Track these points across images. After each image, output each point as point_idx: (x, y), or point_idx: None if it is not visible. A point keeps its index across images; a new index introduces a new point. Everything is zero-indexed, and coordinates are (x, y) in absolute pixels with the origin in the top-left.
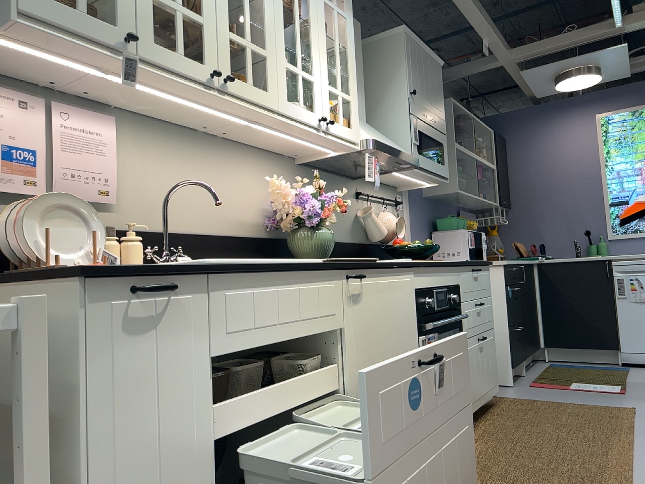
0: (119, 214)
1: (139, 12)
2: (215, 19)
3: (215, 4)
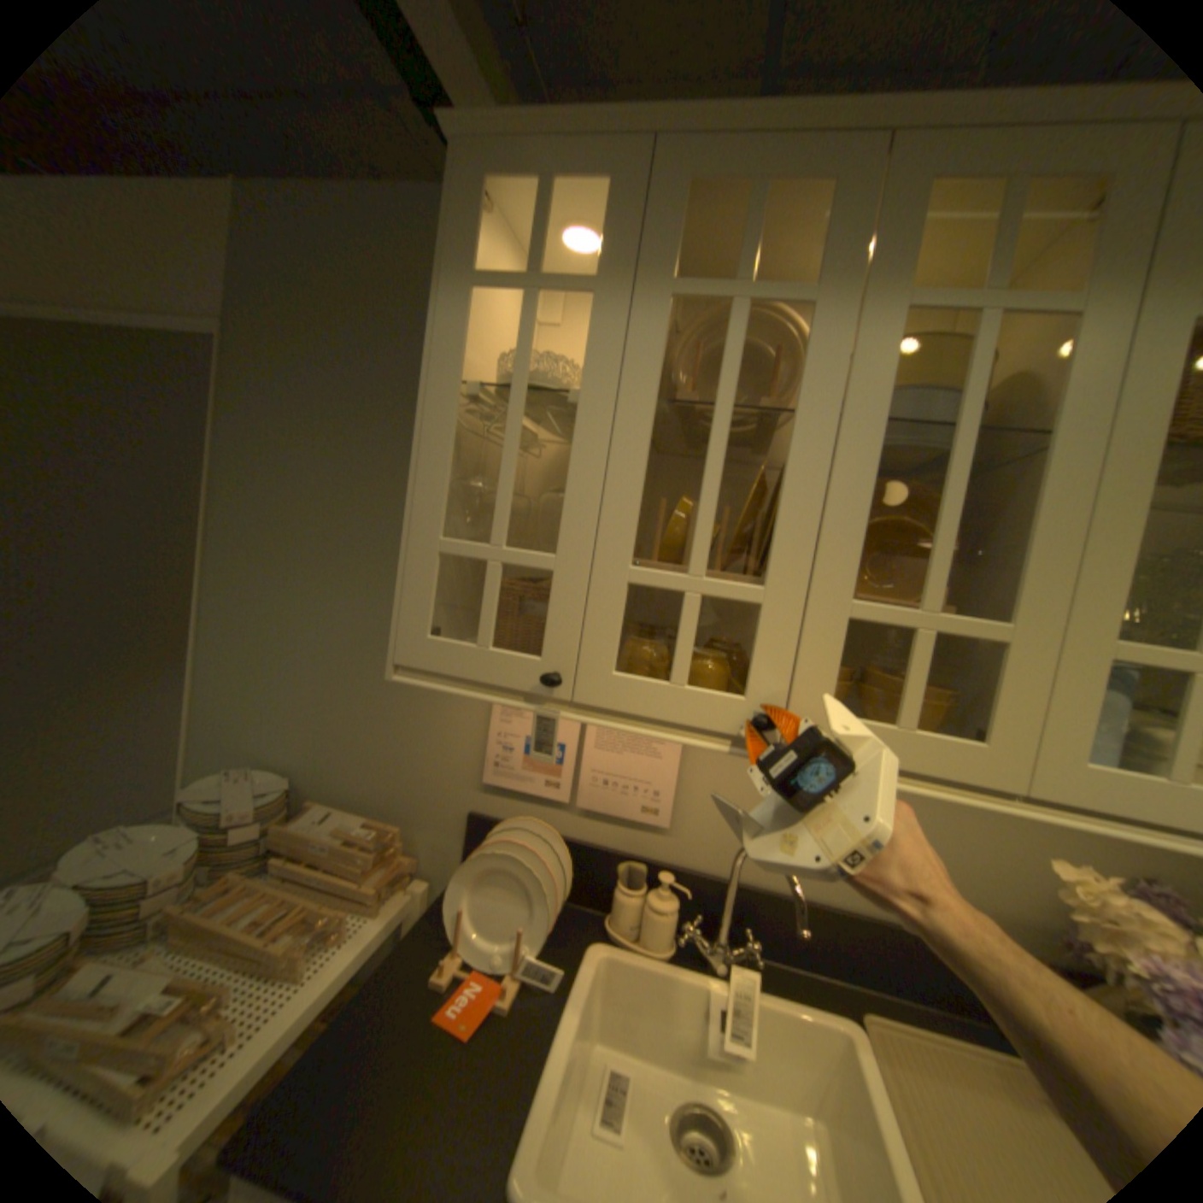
0: (677, 840)
1: (592, 617)
2: (807, 580)
3: (814, 542)
